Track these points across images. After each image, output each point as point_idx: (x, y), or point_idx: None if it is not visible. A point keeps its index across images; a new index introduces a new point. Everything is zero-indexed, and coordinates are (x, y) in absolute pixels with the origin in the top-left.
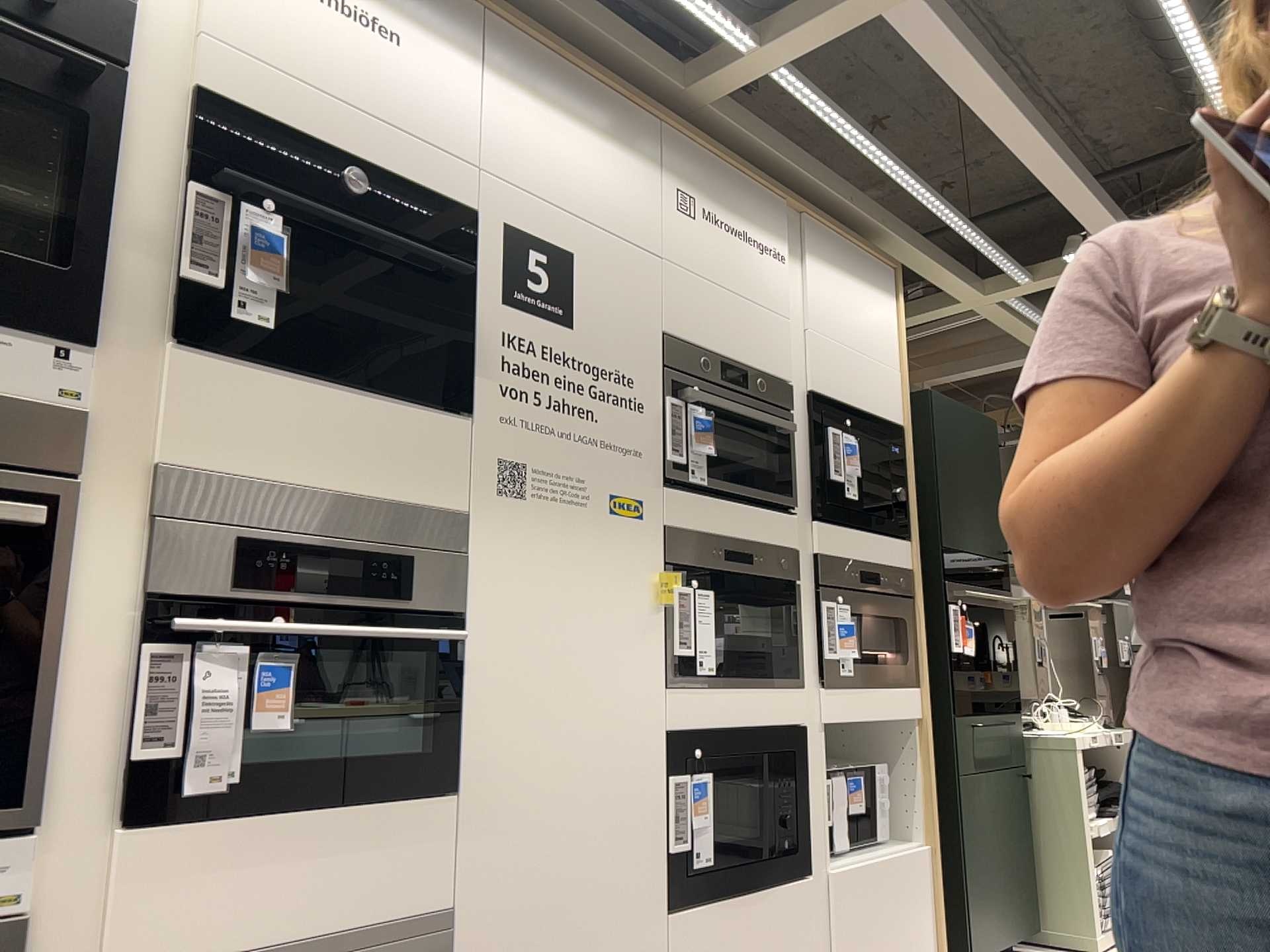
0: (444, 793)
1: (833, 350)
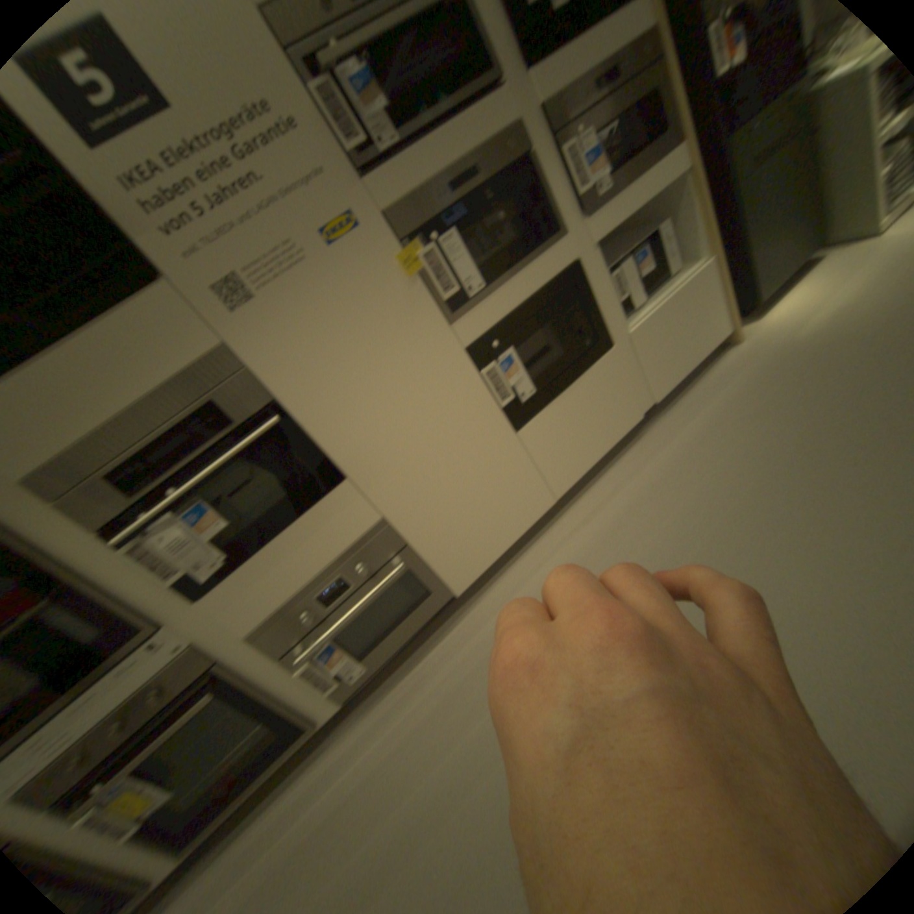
0: (342, 481)
1: None
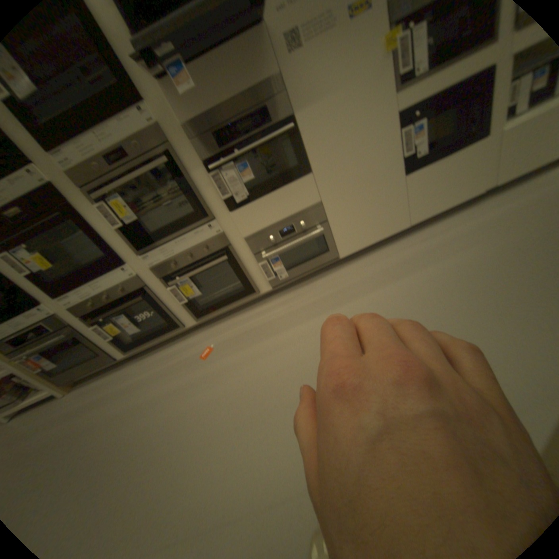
0: (307, 172)
1: None
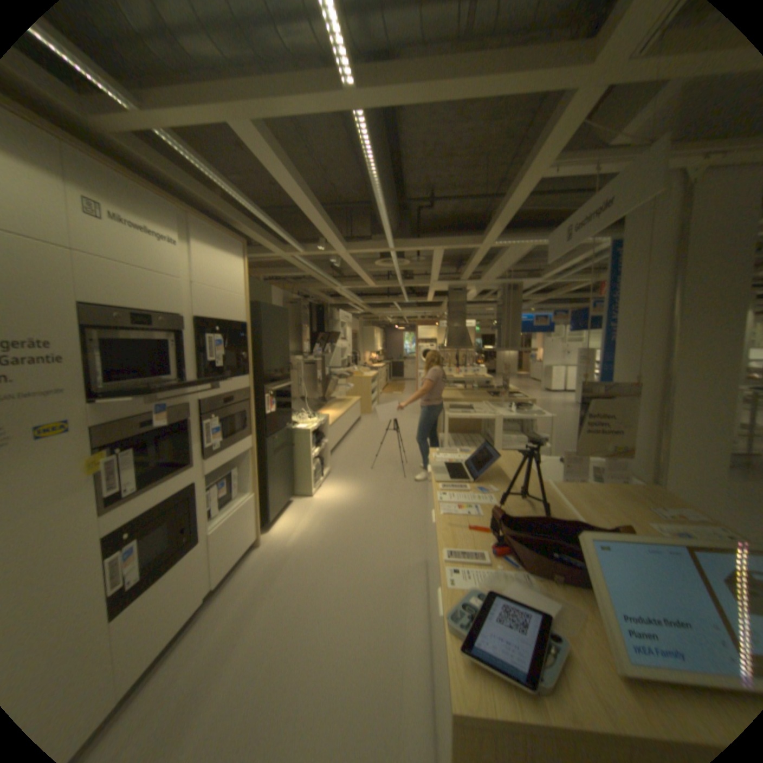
0: None
1: (208, 291)
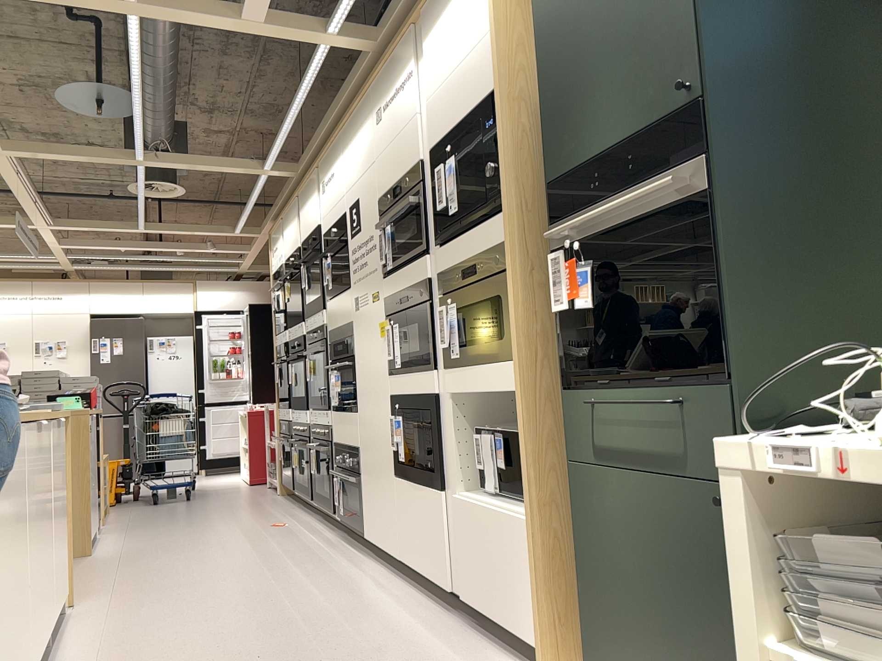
0: (355, 412)
1: (440, 96)
